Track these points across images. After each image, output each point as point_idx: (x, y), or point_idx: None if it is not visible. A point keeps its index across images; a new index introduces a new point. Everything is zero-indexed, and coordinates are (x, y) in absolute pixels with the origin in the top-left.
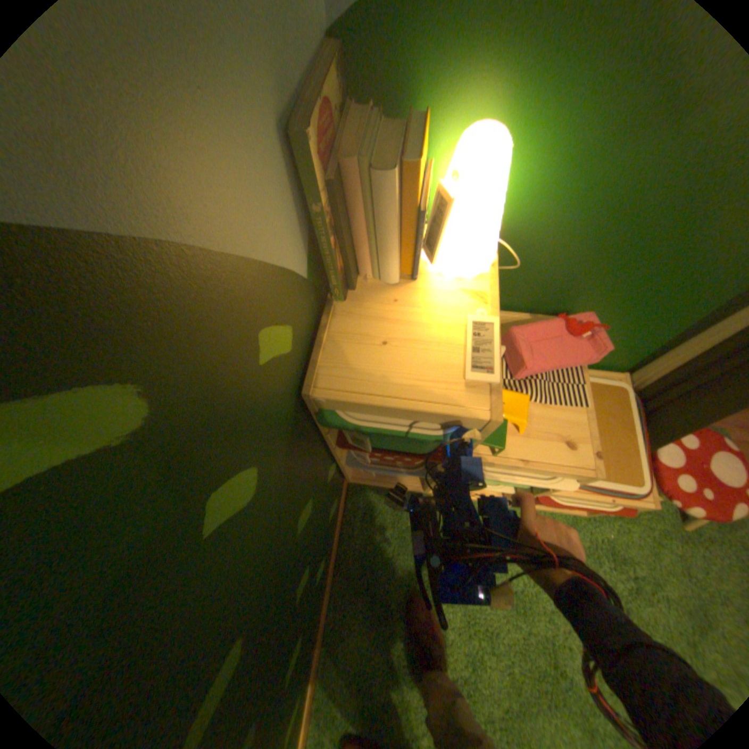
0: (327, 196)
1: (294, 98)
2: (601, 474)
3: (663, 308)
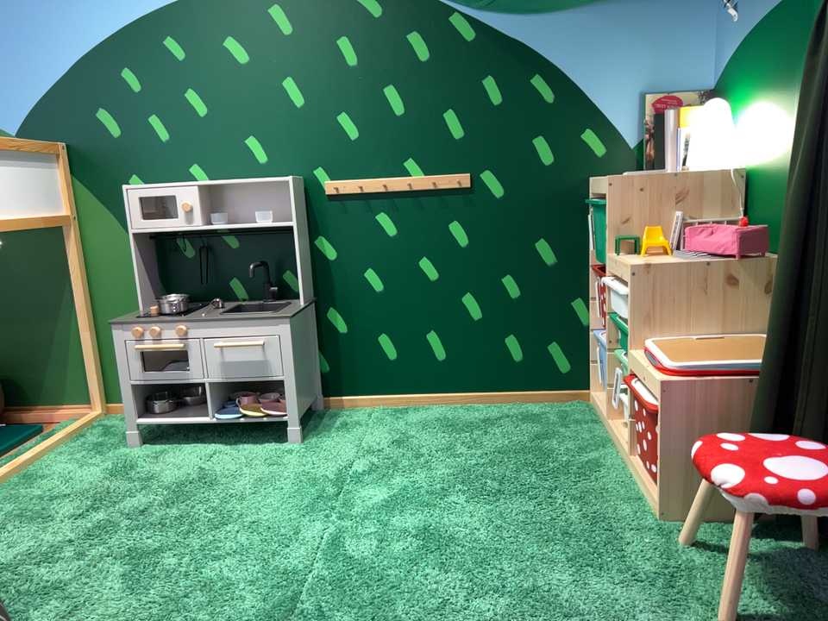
0: (645, 118)
1: (648, 91)
2: (632, 267)
3: None
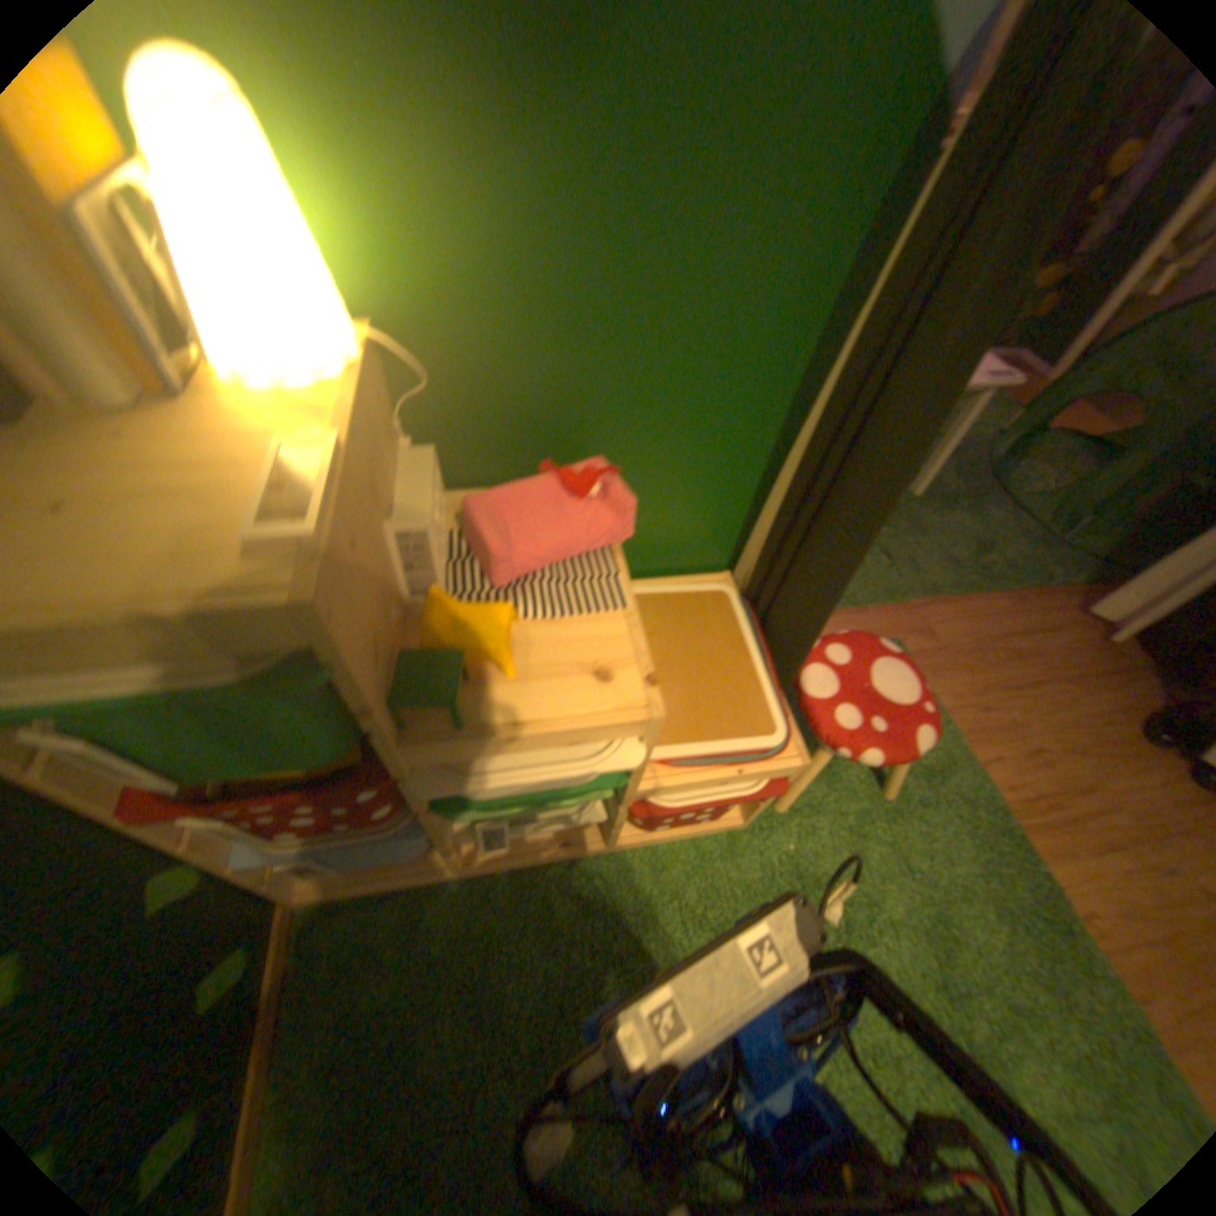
0: None
1: None
2: (661, 709)
3: (714, 445)
